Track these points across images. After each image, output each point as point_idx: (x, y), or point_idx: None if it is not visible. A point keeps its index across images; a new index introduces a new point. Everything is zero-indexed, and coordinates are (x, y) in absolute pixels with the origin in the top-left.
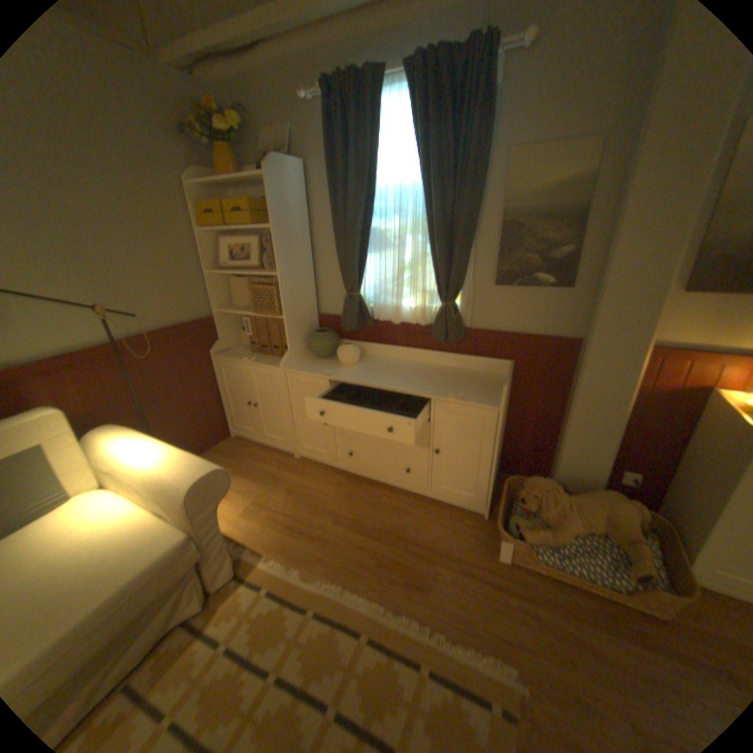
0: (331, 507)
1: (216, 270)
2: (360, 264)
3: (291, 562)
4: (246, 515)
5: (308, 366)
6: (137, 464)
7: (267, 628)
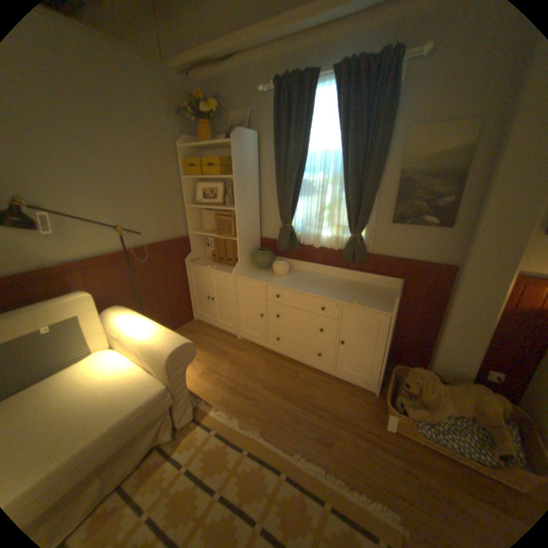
0: (262, 377)
1: (193, 205)
2: (293, 205)
3: (233, 414)
4: (203, 377)
5: (252, 274)
6: (136, 335)
7: (215, 460)
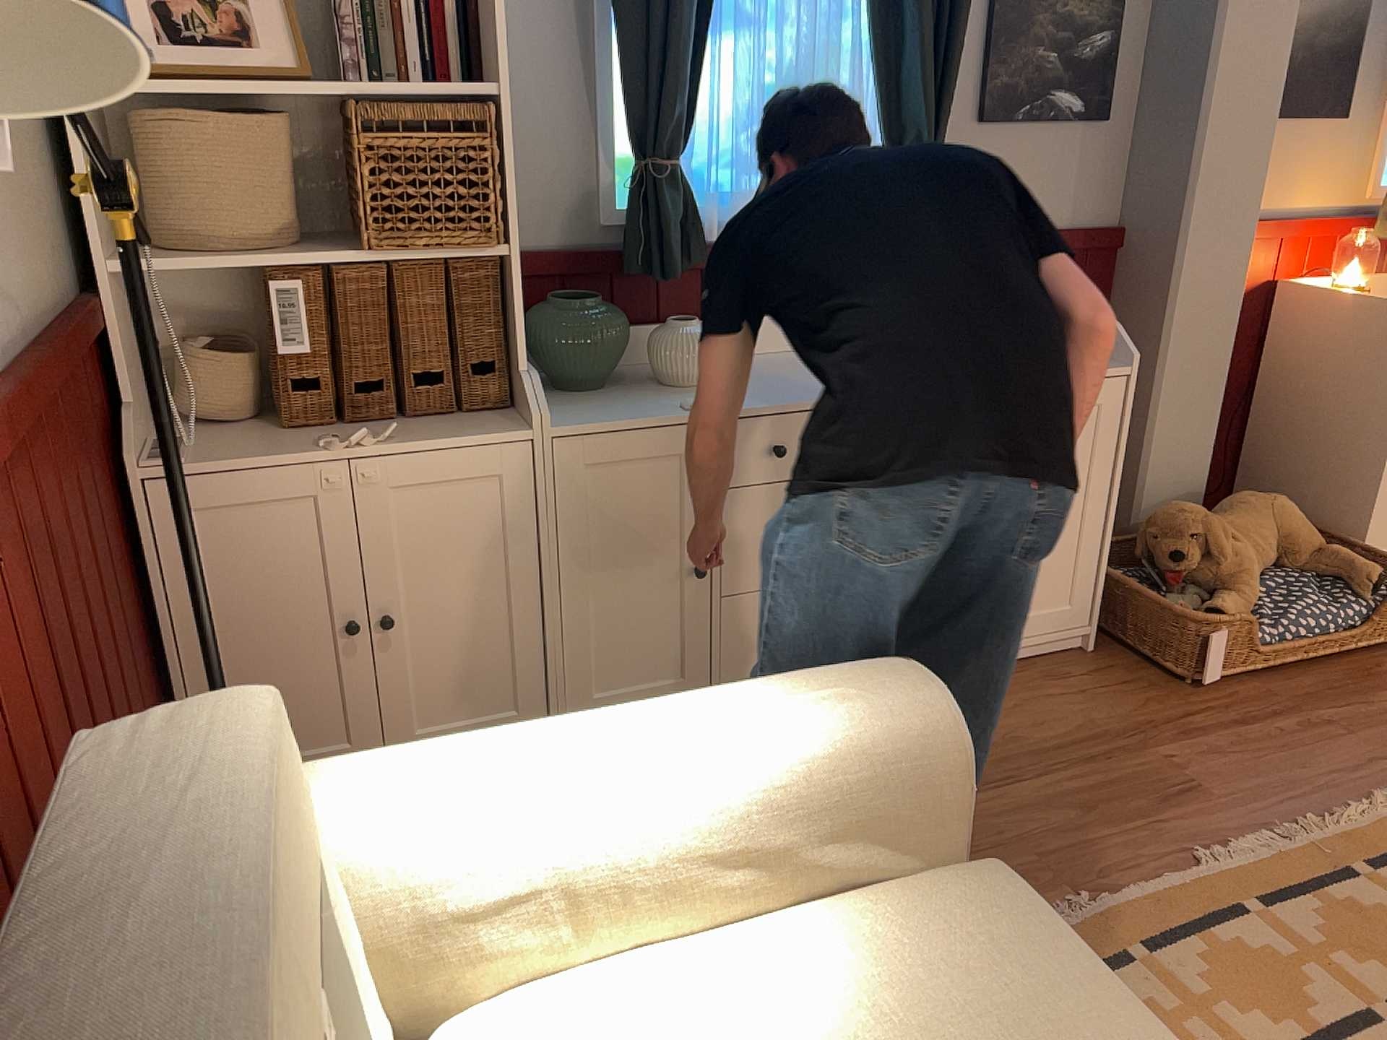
0: None
1: None
2: (693, 71)
3: None
4: None
5: (601, 409)
6: (670, 772)
7: None
